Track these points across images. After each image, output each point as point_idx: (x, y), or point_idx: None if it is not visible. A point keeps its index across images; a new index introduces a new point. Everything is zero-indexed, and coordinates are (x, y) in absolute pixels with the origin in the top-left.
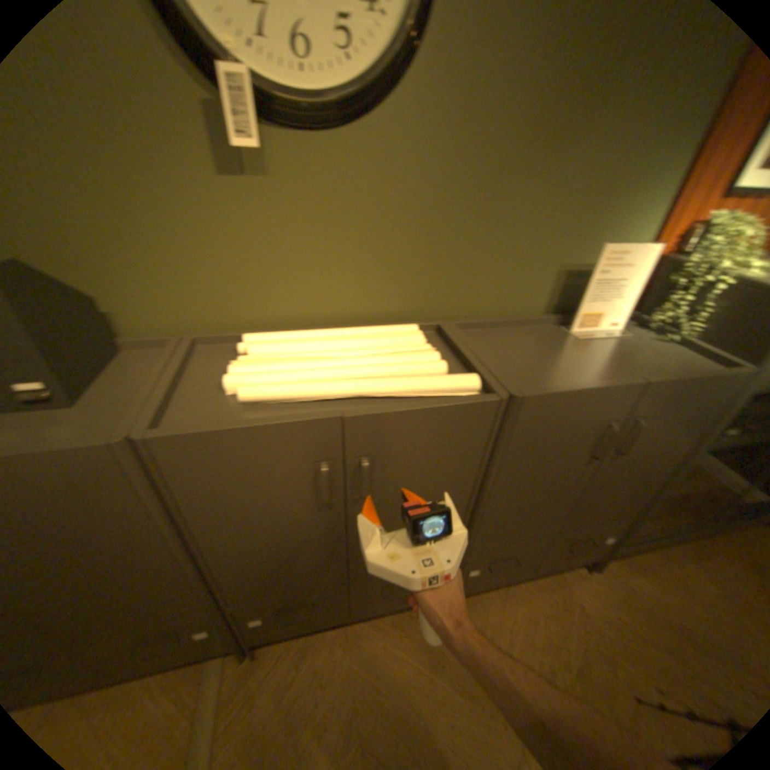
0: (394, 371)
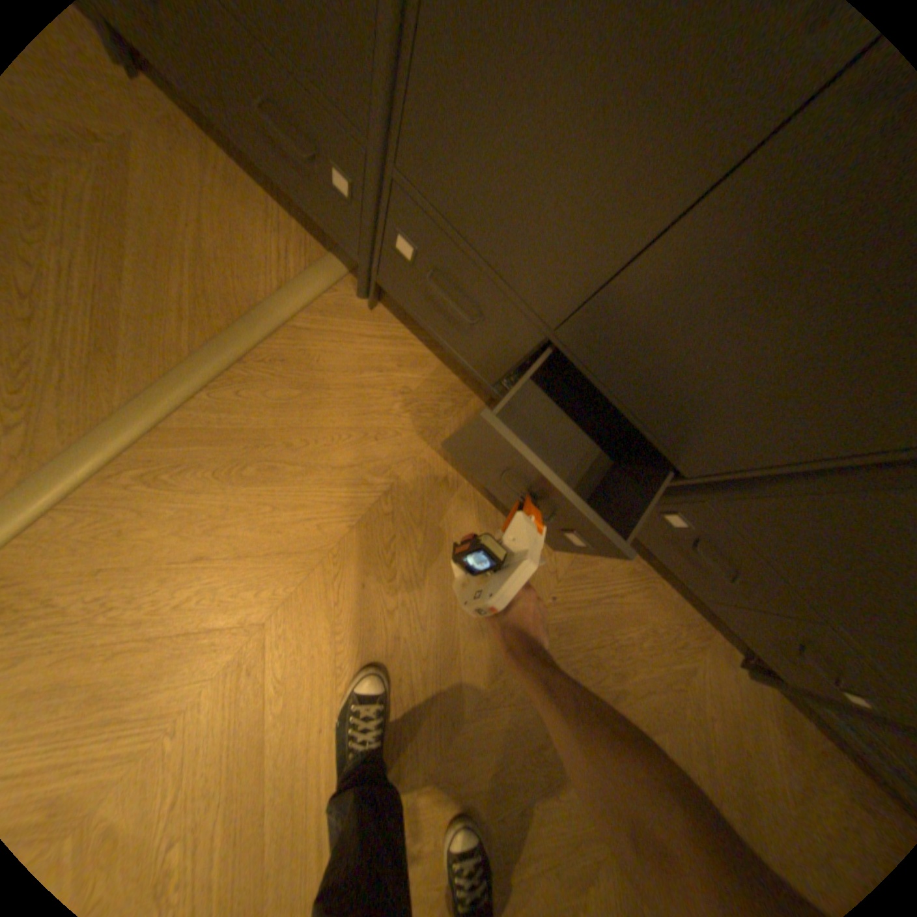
0: None
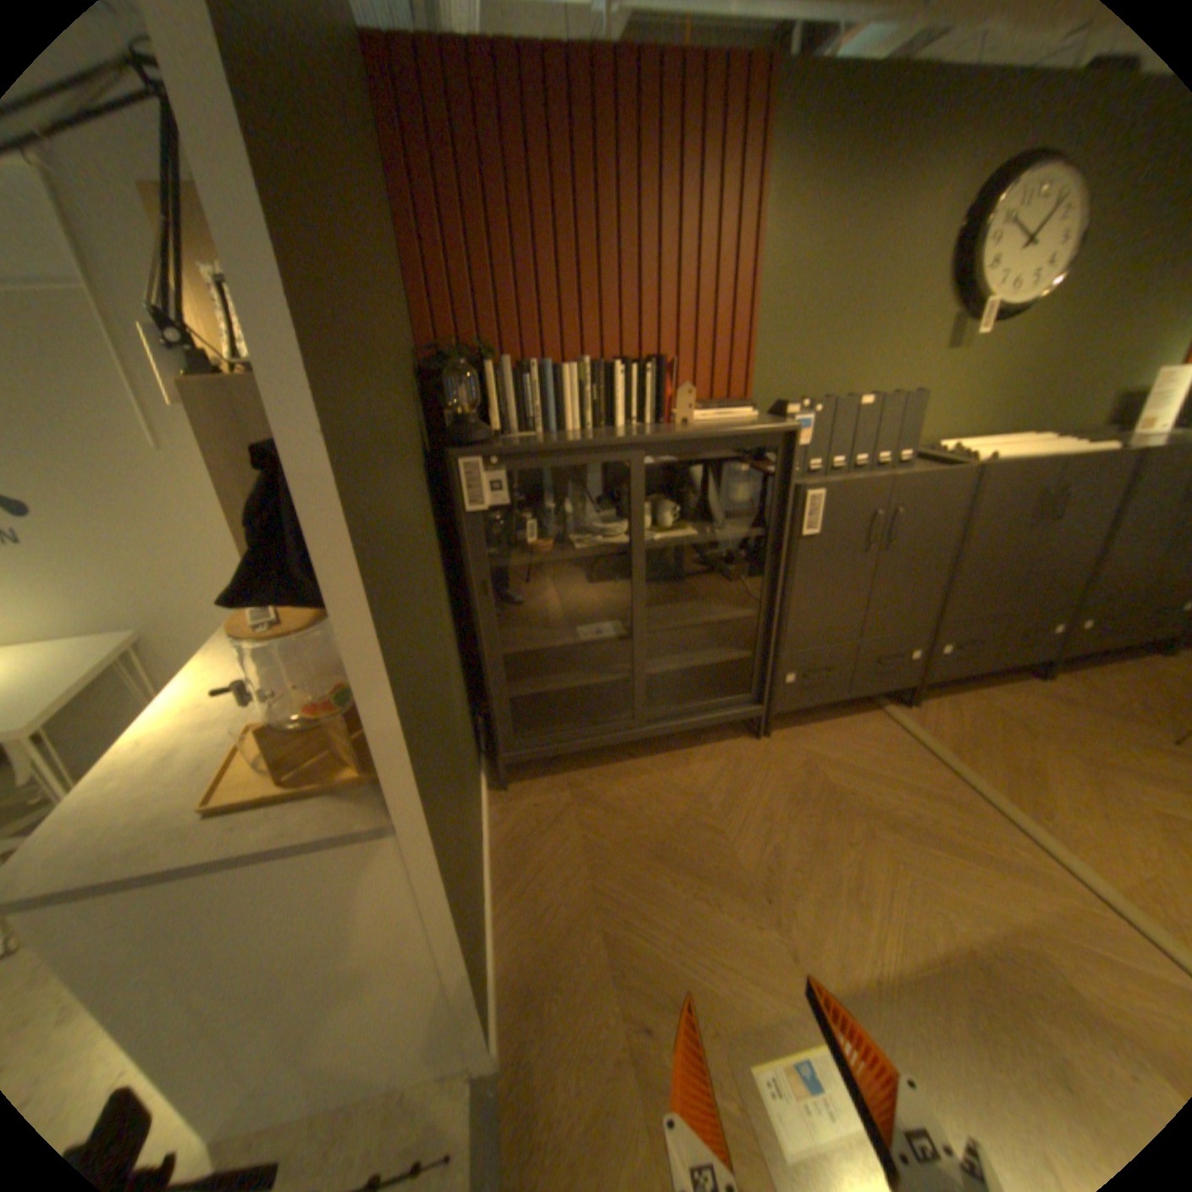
0: (1062, 446)
